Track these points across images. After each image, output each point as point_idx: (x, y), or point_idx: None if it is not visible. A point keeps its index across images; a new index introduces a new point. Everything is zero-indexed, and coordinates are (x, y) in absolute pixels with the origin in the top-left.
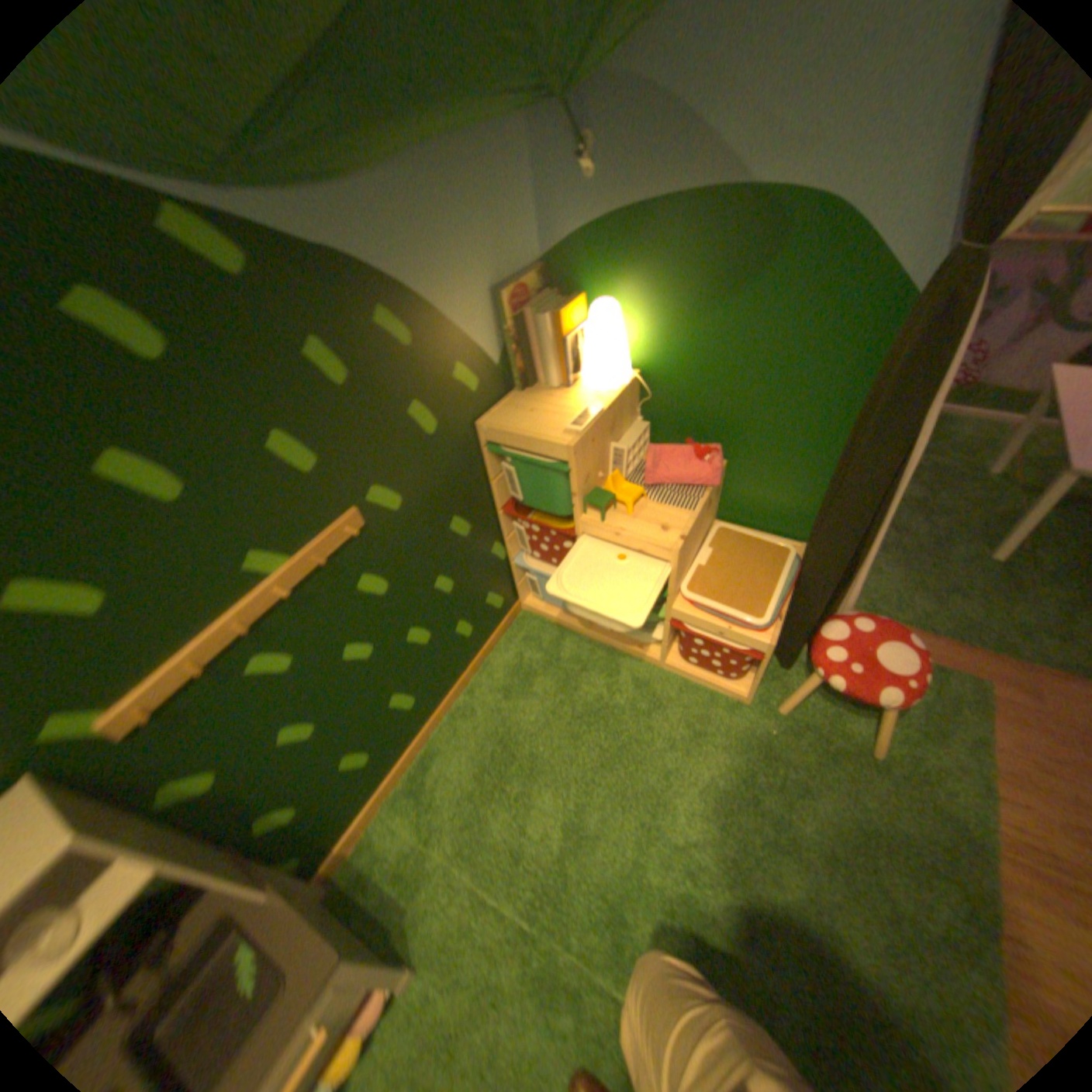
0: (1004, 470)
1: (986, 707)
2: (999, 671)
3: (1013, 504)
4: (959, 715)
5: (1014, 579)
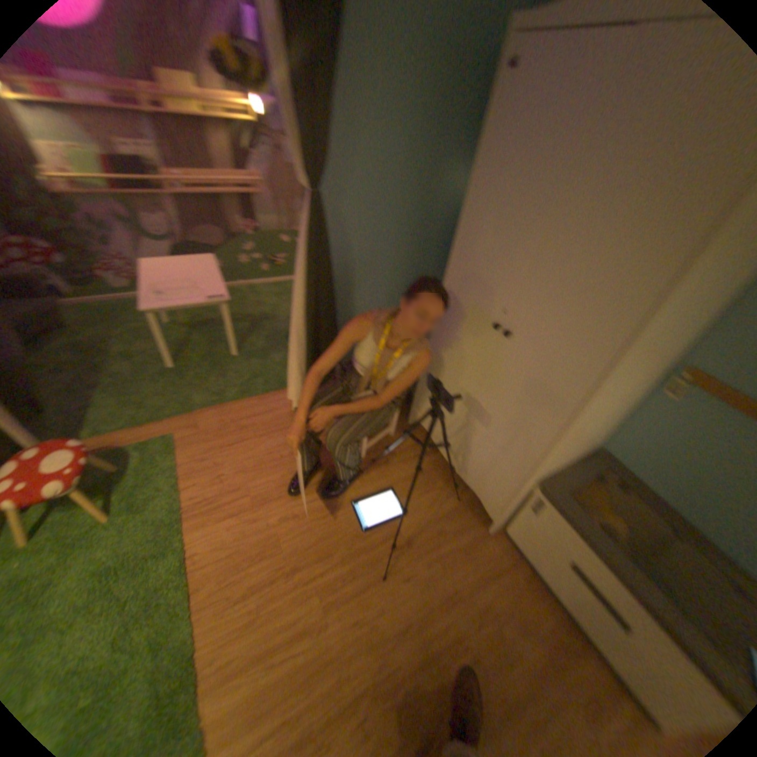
0: (169, 319)
1: (168, 449)
2: (175, 425)
3: (175, 335)
4: (153, 463)
5: (178, 374)
